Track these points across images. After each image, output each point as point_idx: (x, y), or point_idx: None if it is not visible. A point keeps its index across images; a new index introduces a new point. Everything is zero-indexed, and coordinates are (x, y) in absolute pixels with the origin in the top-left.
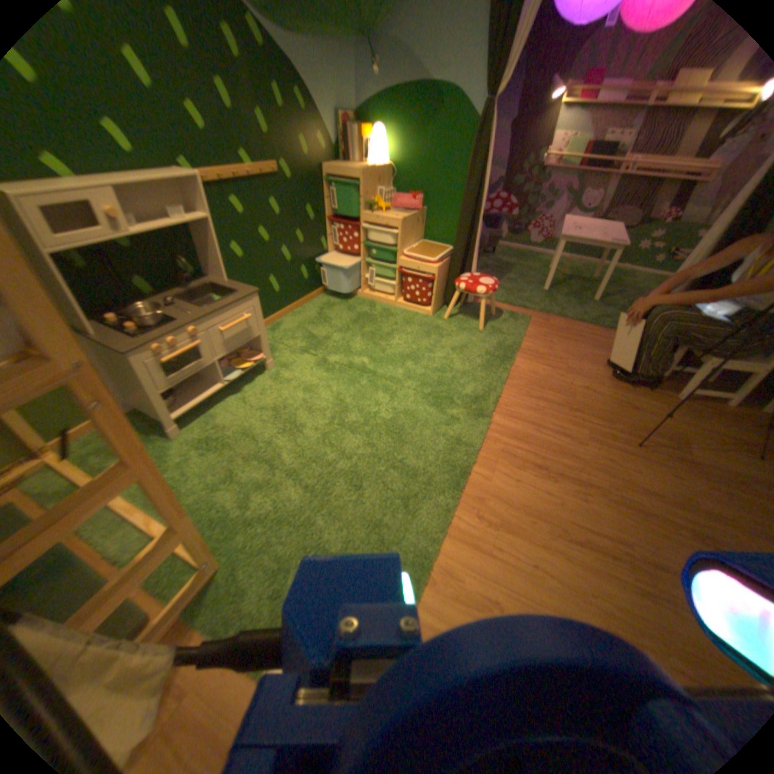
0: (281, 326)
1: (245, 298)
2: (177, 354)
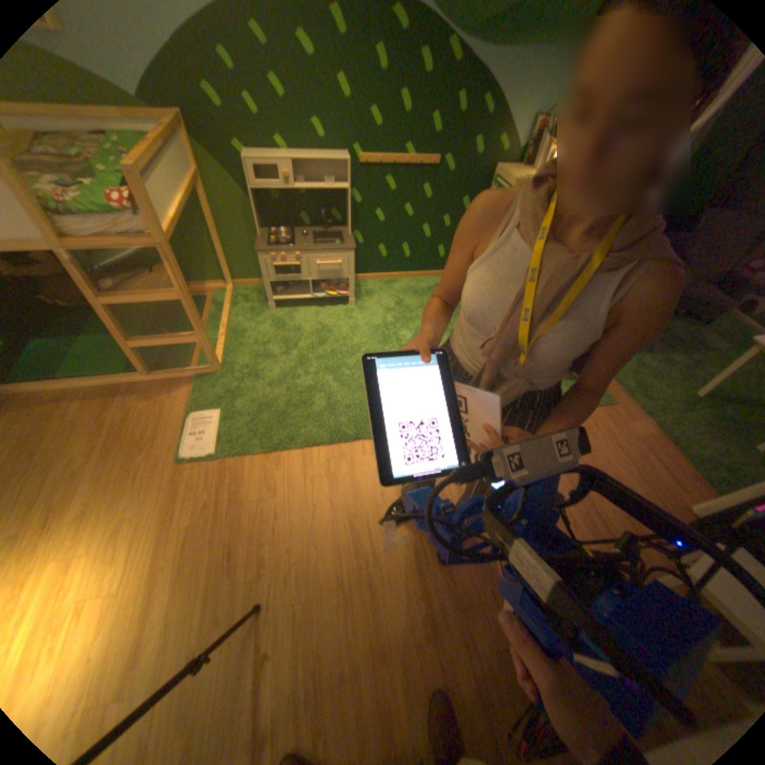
0: (394, 285)
1: (343, 252)
2: (284, 267)
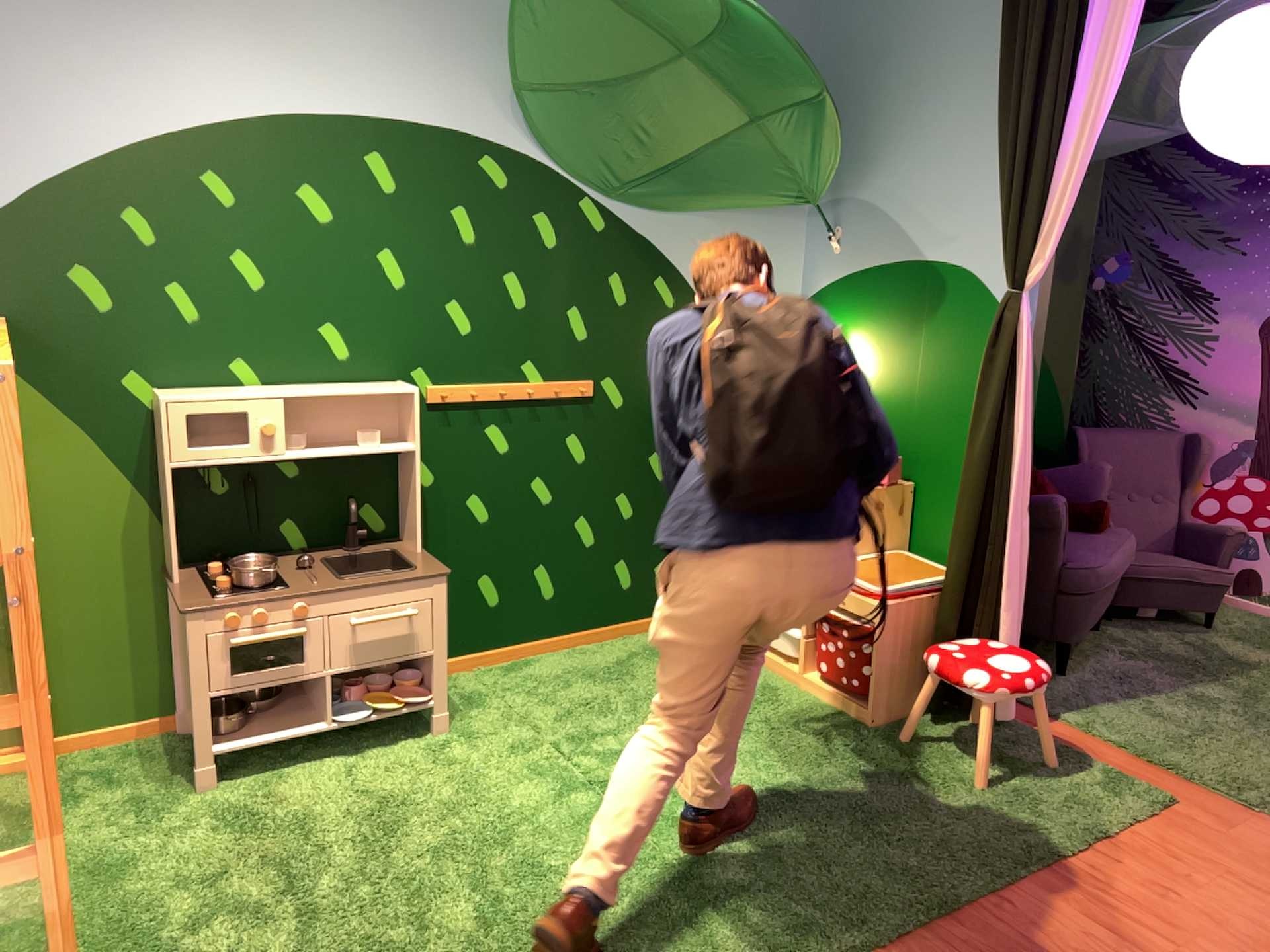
0: (532, 667)
1: (426, 582)
2: (272, 639)
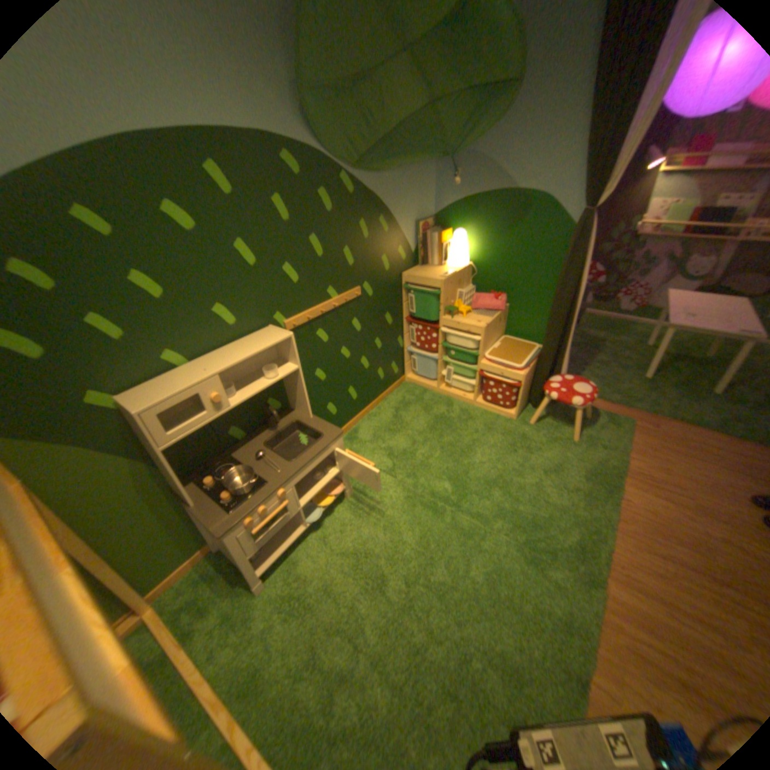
0: (359, 434)
1: (332, 443)
2: (268, 519)
